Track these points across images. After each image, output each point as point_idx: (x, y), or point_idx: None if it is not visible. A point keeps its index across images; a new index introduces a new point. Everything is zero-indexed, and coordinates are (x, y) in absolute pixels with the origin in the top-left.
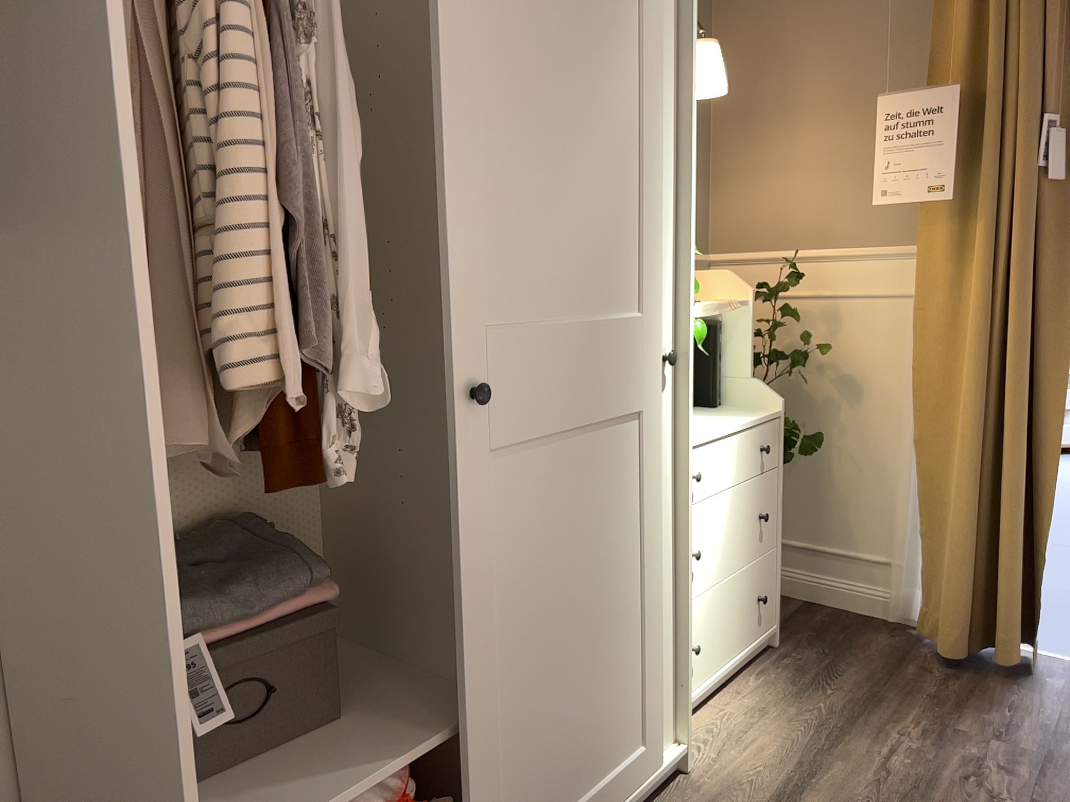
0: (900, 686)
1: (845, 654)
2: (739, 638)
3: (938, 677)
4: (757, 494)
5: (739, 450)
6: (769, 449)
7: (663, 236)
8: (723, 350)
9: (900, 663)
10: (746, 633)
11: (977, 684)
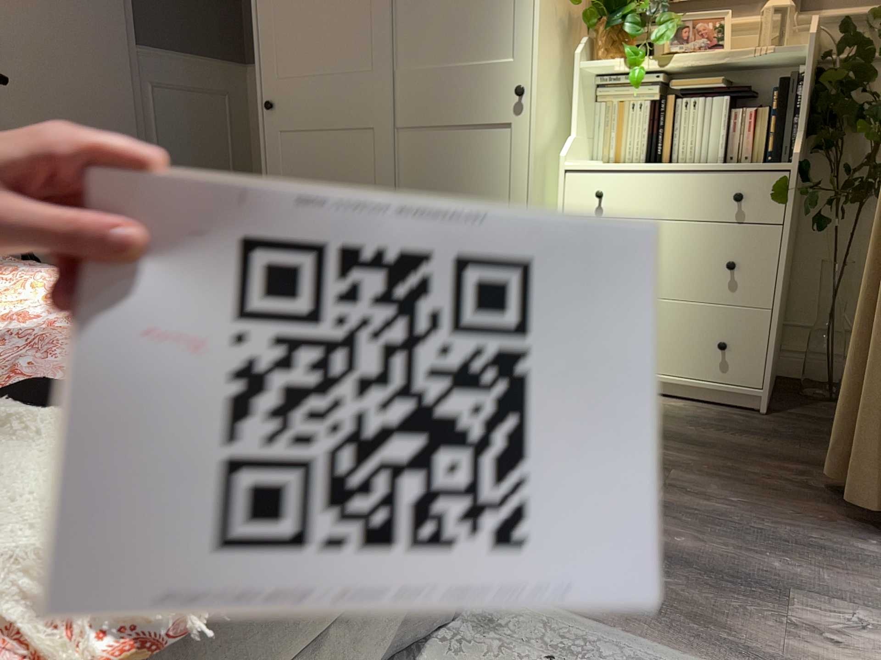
0: (743, 460)
1: (792, 443)
2: (676, 363)
3: (795, 482)
4: (723, 240)
5: (683, 188)
6: (736, 196)
7: (519, 7)
8: (799, 103)
9: (807, 466)
10: (692, 365)
11: (805, 502)
